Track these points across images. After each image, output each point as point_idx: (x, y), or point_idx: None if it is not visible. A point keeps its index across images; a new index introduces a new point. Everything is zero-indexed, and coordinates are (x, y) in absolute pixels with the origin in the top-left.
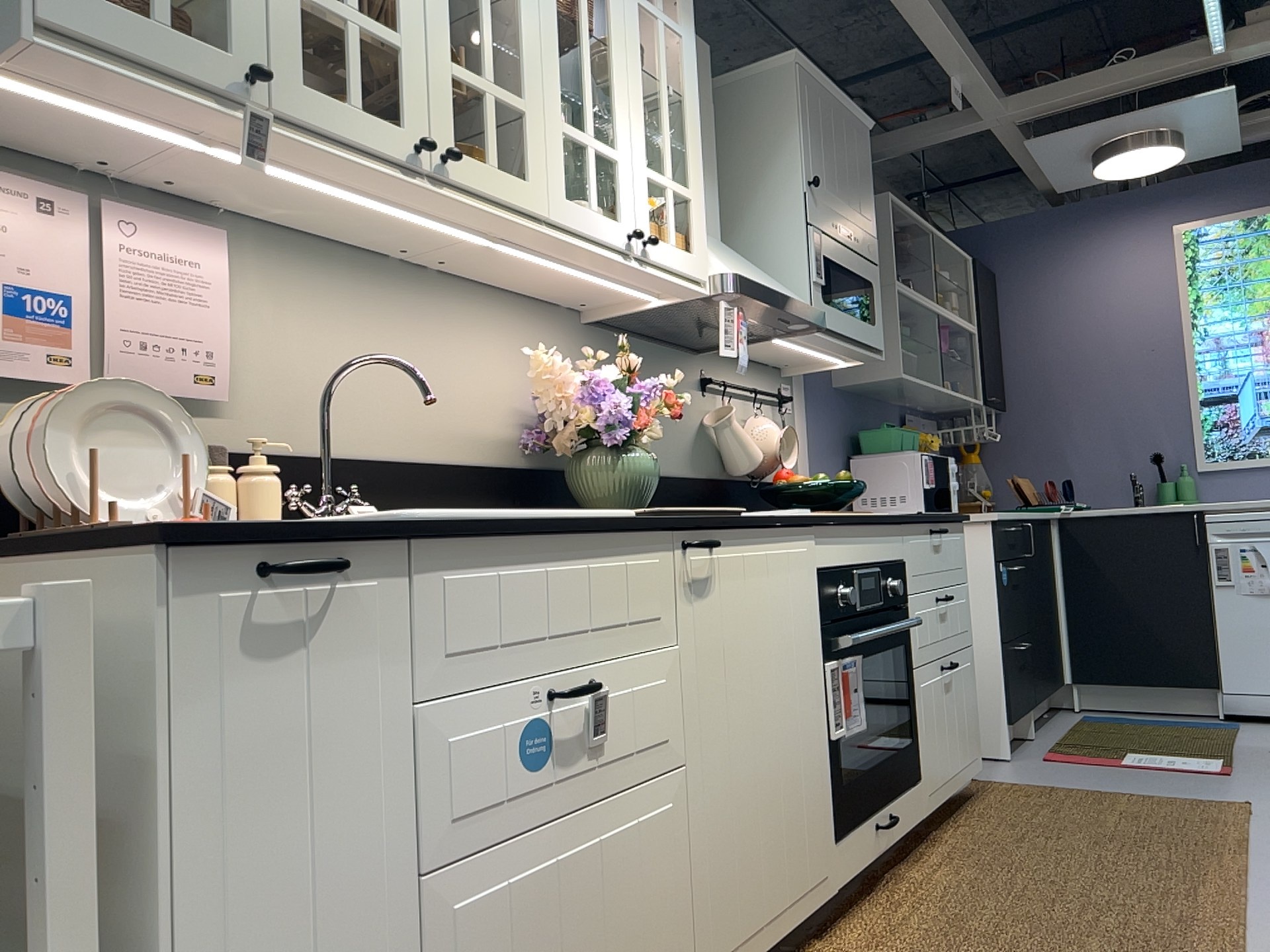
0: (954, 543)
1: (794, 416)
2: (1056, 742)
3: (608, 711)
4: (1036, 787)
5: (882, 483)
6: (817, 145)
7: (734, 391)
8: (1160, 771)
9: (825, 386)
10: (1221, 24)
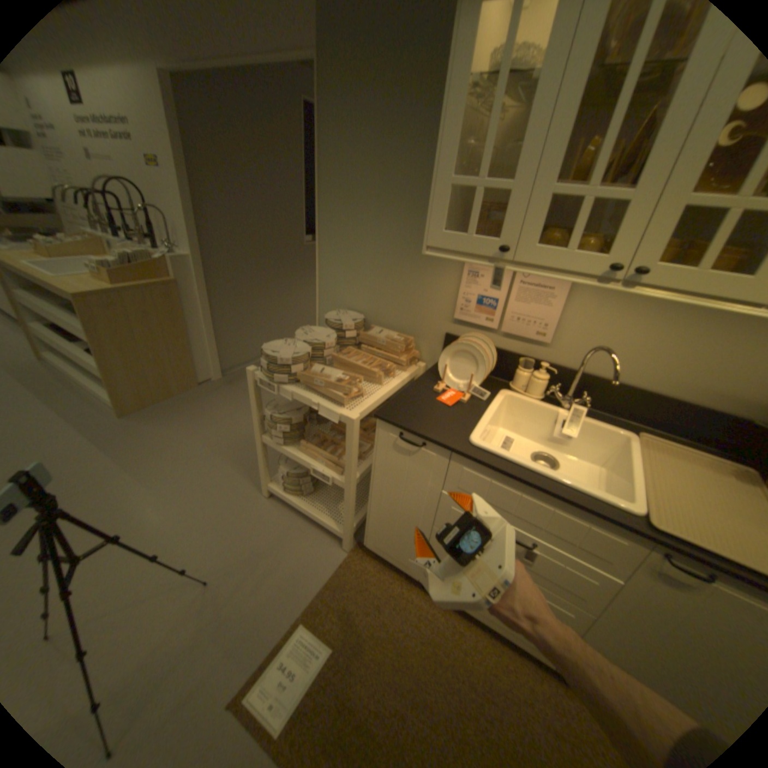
0: None
1: None
2: None
3: (543, 560)
4: None
5: None
6: None
7: None
8: None
9: None
10: None
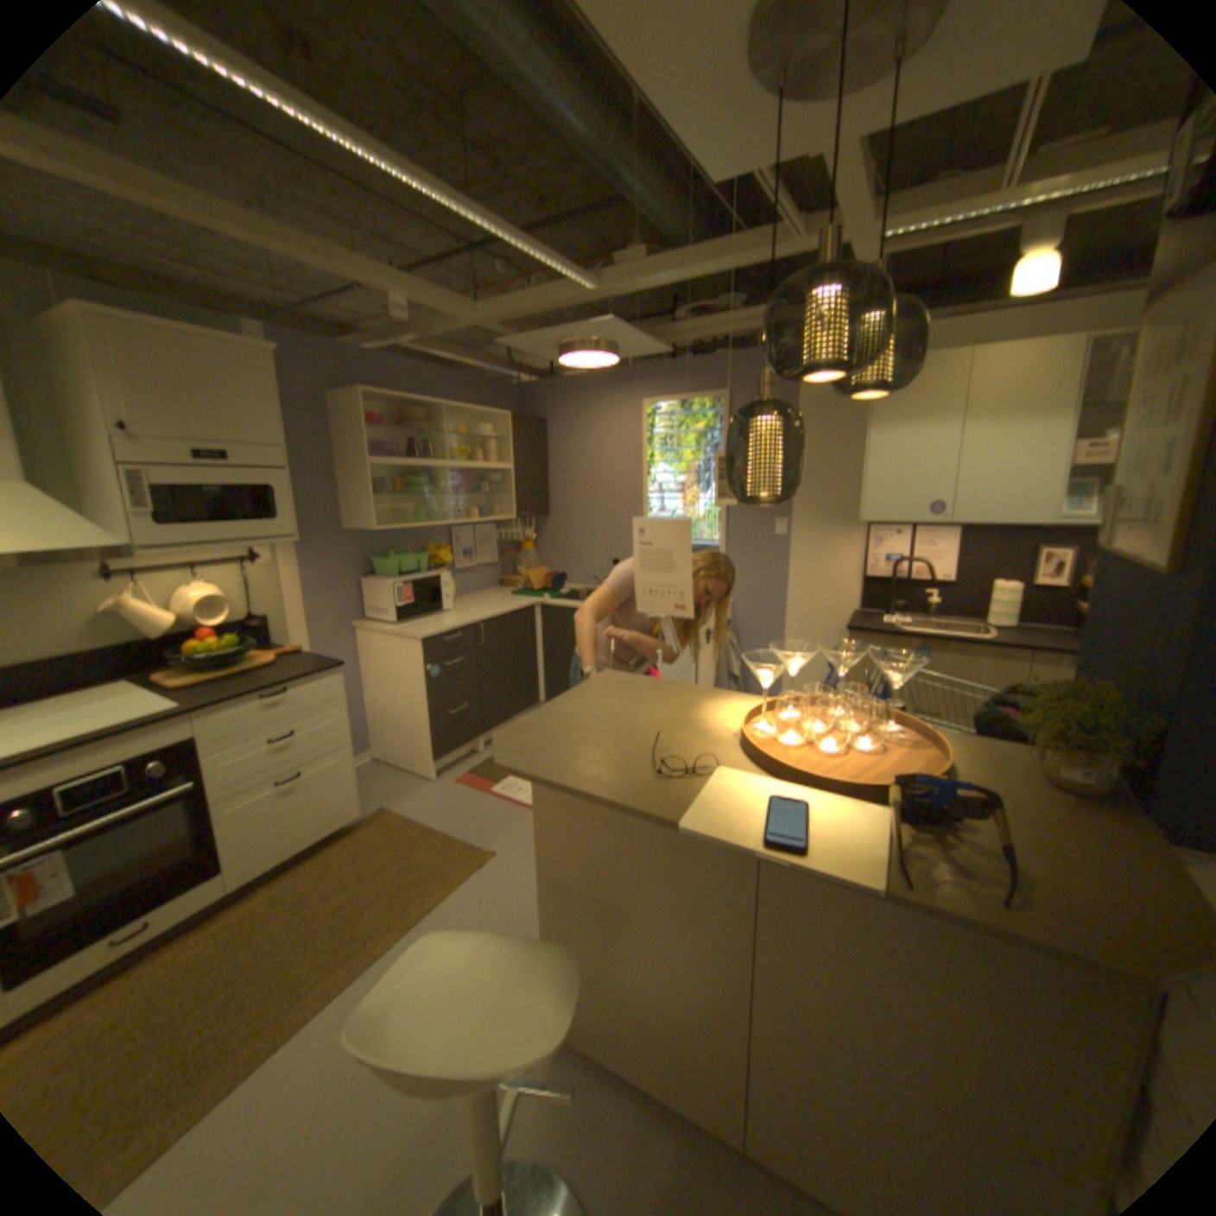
0: (313, 690)
1: (271, 565)
2: (486, 760)
3: None
4: (401, 823)
5: (378, 597)
6: (135, 387)
7: (162, 568)
8: (499, 804)
9: (325, 532)
10: (574, 269)
